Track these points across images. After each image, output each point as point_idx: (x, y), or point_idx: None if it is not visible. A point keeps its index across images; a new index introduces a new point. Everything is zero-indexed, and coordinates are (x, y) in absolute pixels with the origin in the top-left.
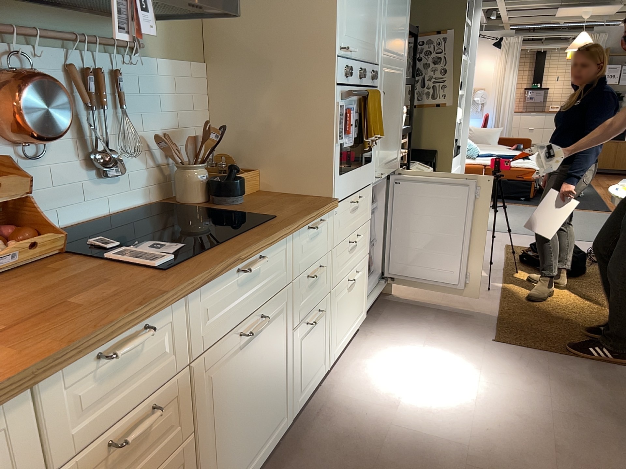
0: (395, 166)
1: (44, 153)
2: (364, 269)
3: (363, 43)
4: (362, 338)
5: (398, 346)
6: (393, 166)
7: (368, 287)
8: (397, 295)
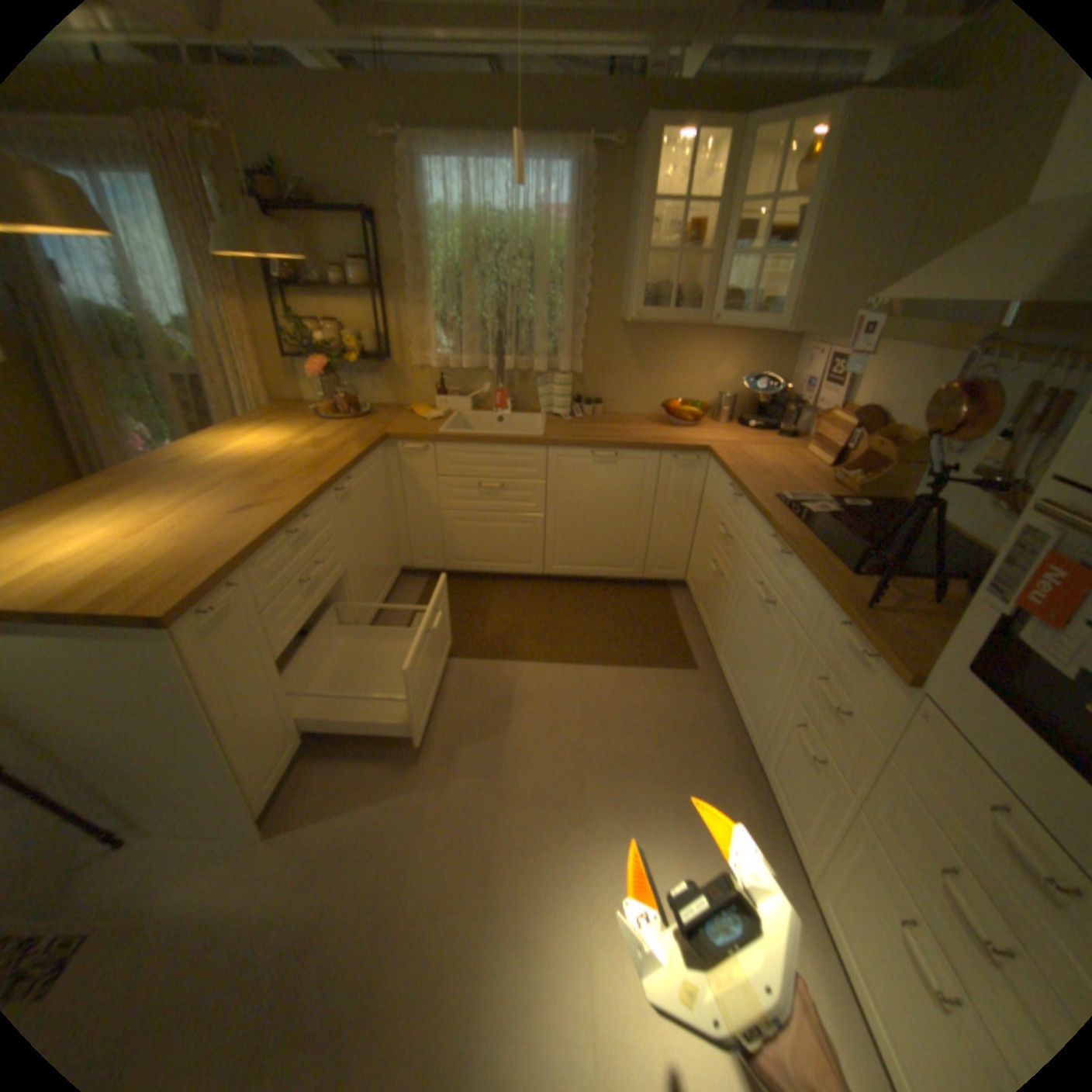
0: None
1: (967, 454)
2: None
3: None
4: None
5: None
6: None
7: None
8: None
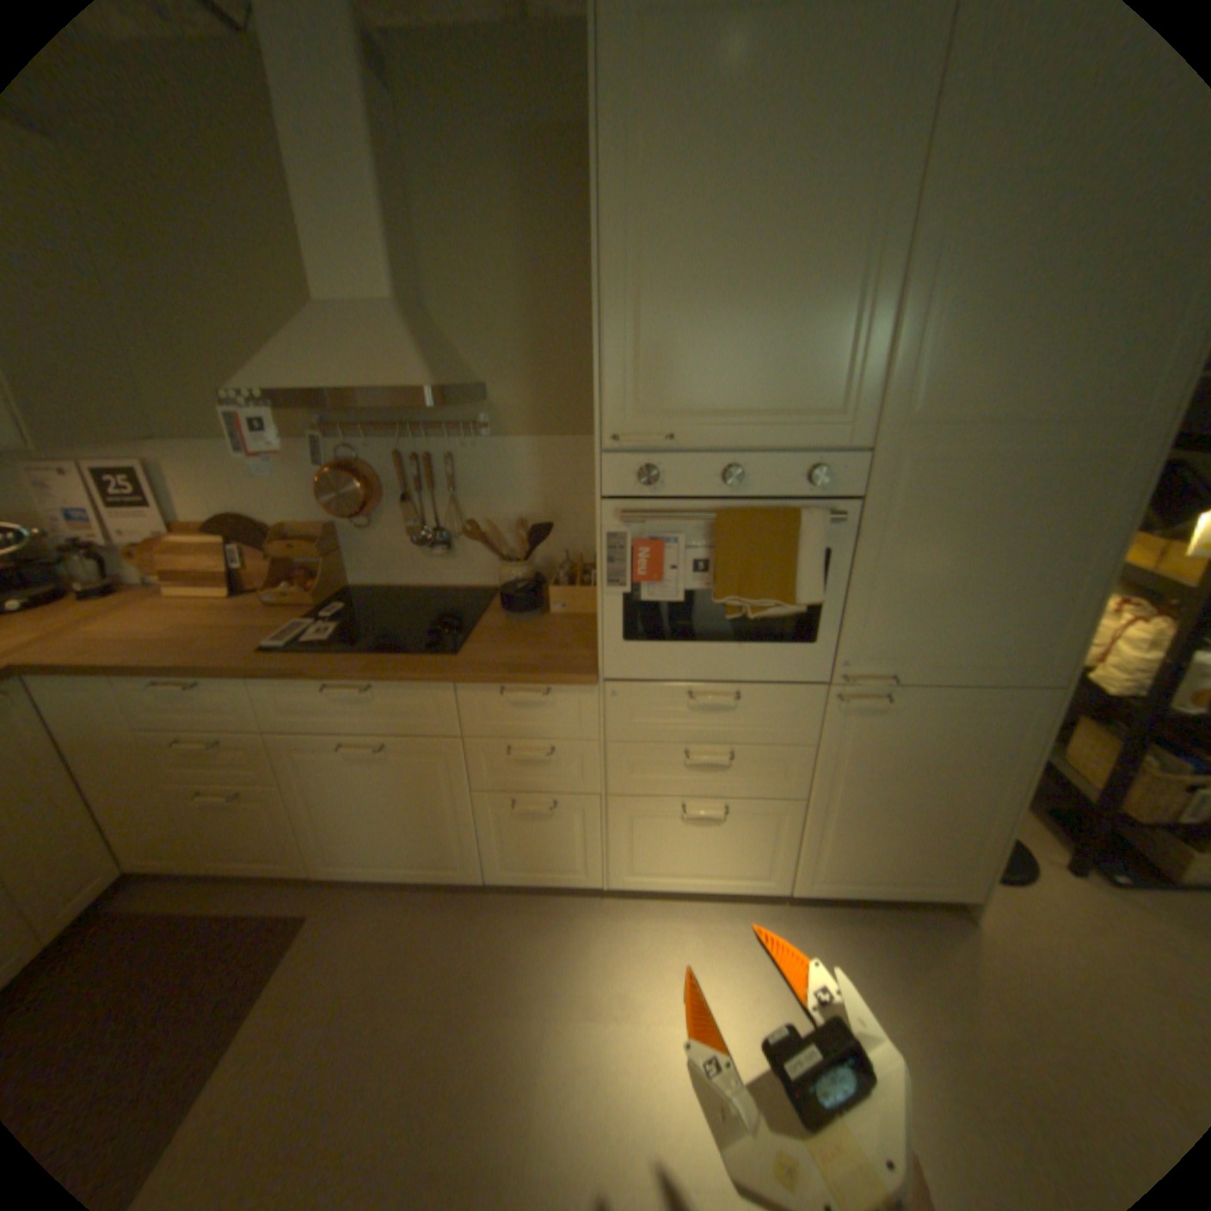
0: (1014, 679)
1: (375, 523)
2: (777, 819)
3: (742, 411)
4: (763, 918)
5: (777, 986)
6: (1004, 678)
7: (803, 857)
8: (984, 940)
